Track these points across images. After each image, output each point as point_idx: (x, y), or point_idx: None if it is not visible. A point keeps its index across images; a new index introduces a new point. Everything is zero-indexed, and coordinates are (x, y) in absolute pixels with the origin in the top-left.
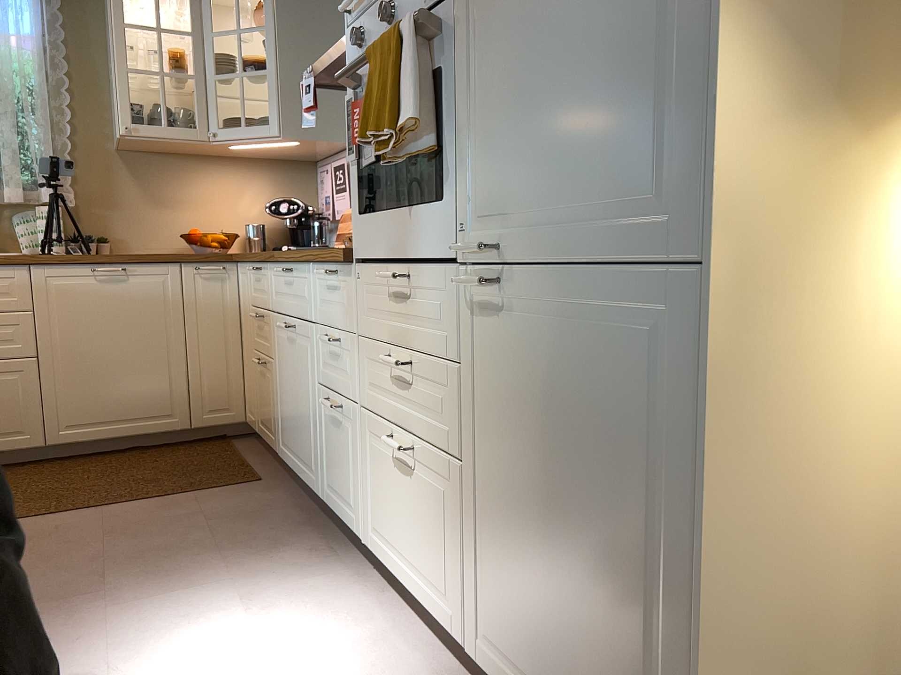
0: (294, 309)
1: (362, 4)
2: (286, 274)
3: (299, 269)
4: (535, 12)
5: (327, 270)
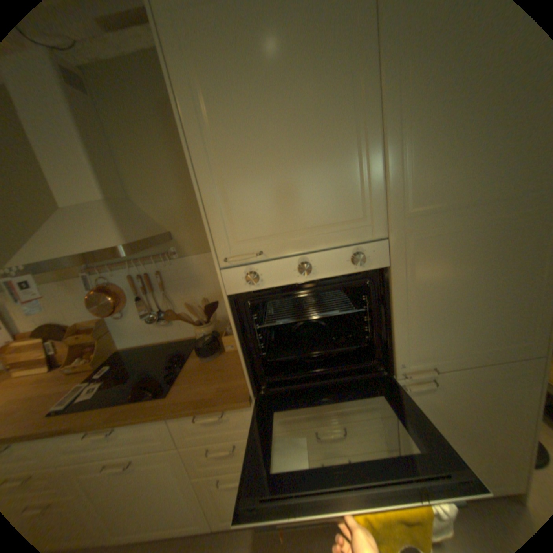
0: (123, 453)
1: (244, 257)
2: (103, 437)
3: (130, 427)
4: (459, 284)
5: (209, 417)
